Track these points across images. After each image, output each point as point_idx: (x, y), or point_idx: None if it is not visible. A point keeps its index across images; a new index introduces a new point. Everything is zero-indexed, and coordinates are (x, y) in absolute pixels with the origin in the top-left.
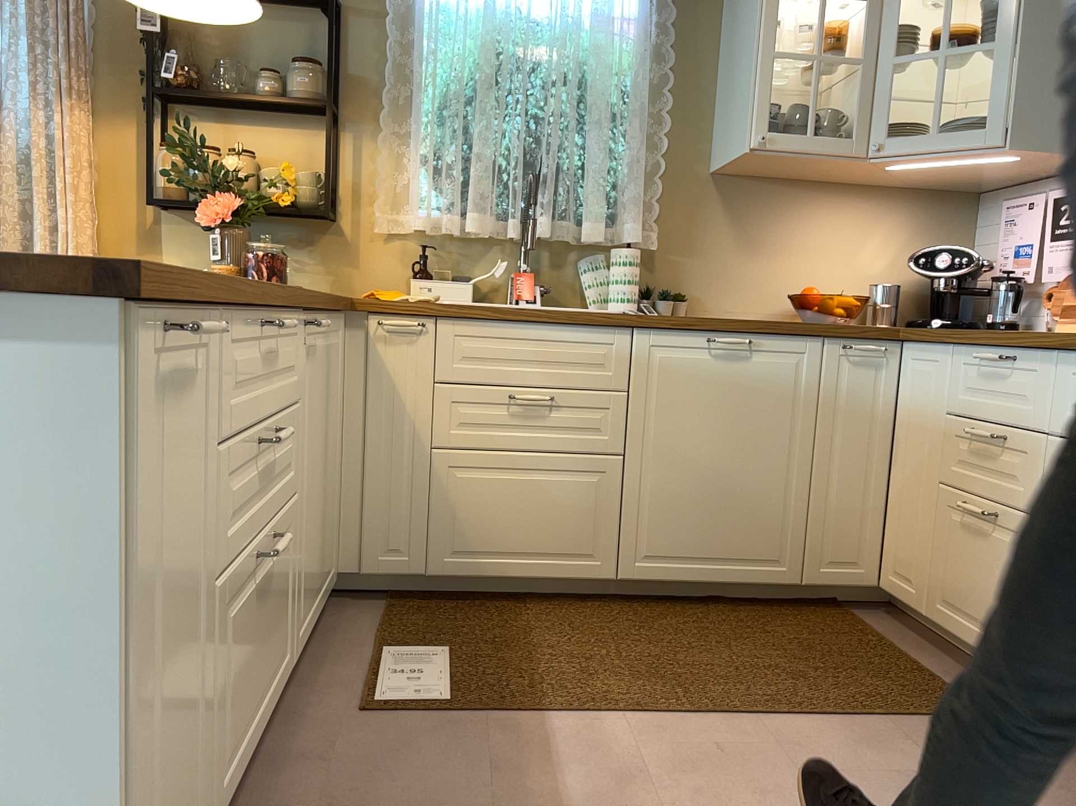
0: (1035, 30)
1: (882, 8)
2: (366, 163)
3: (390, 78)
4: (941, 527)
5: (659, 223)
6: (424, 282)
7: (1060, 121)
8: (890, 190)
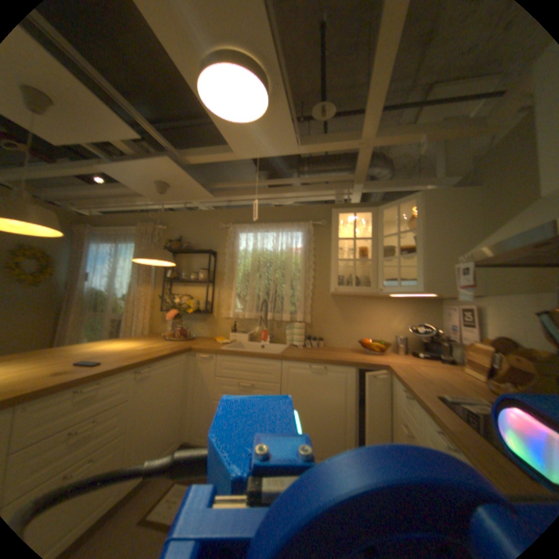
0: (432, 249)
1: (378, 241)
2: (221, 297)
3: (228, 272)
4: None
5: (313, 314)
6: (234, 334)
7: (449, 282)
8: (402, 300)
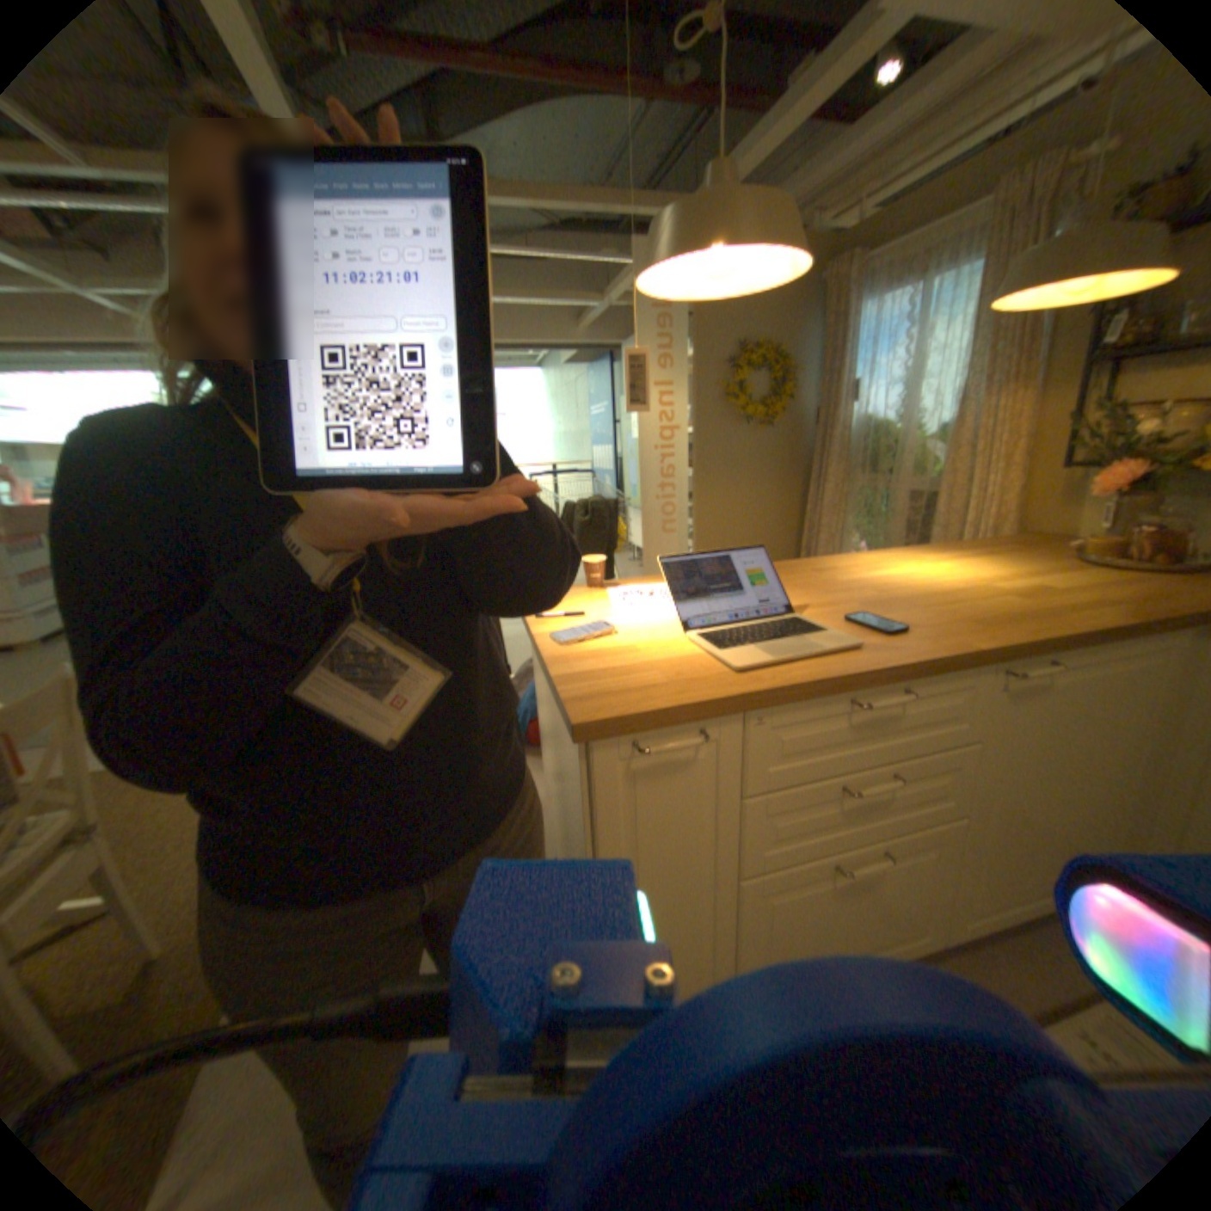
0: None
1: None
2: None
3: None
4: None
5: None
6: None
7: None
8: None
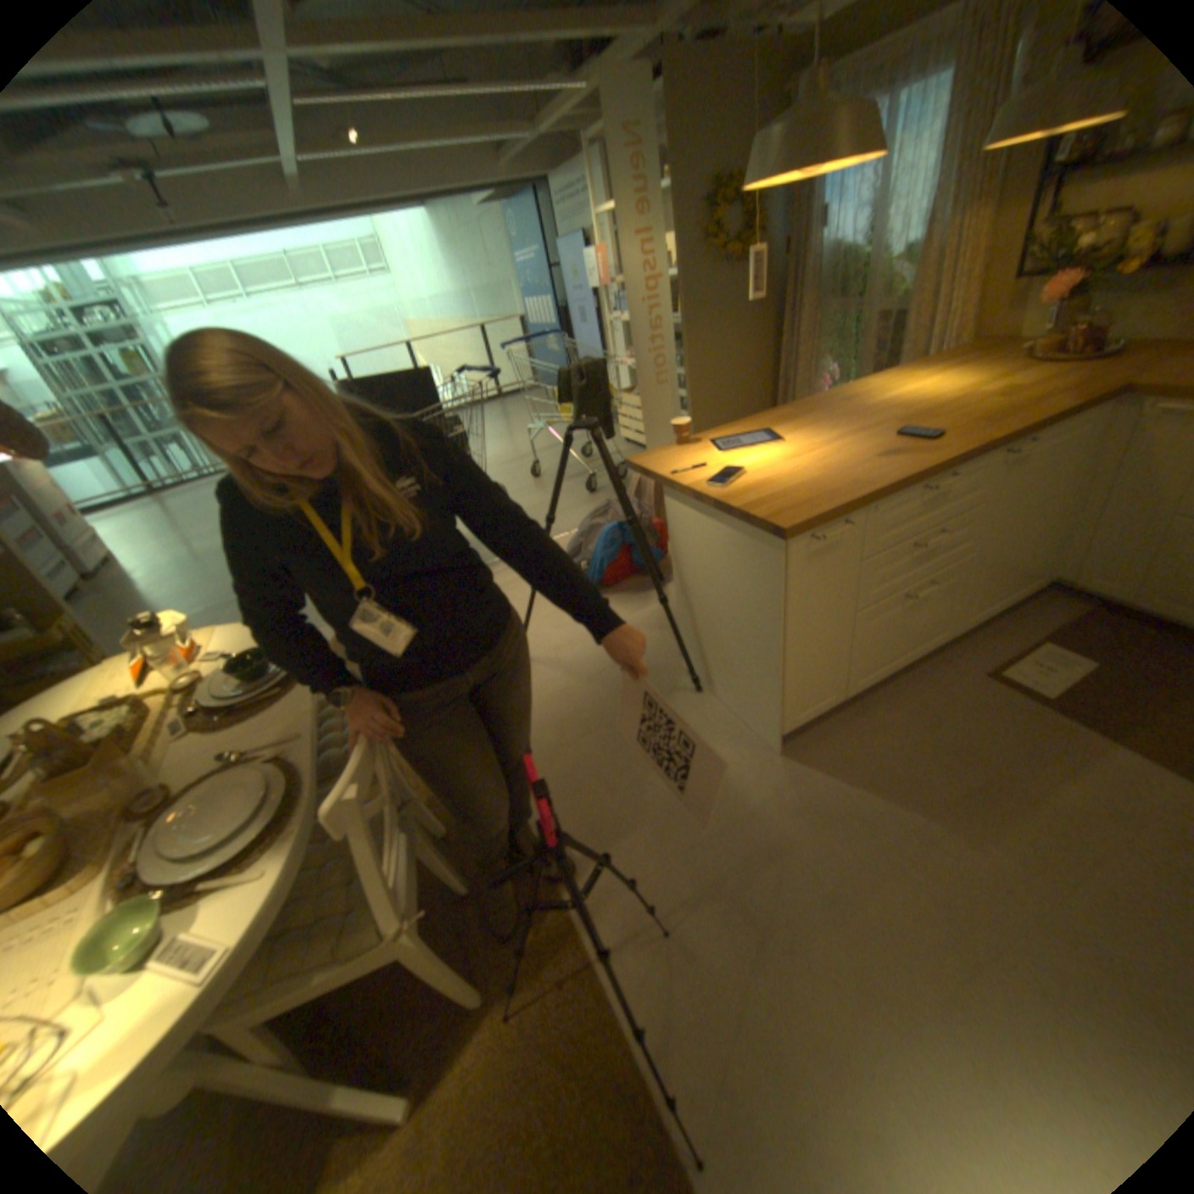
0: None
1: None
2: None
3: None
4: None
5: None
6: None
7: None
8: None
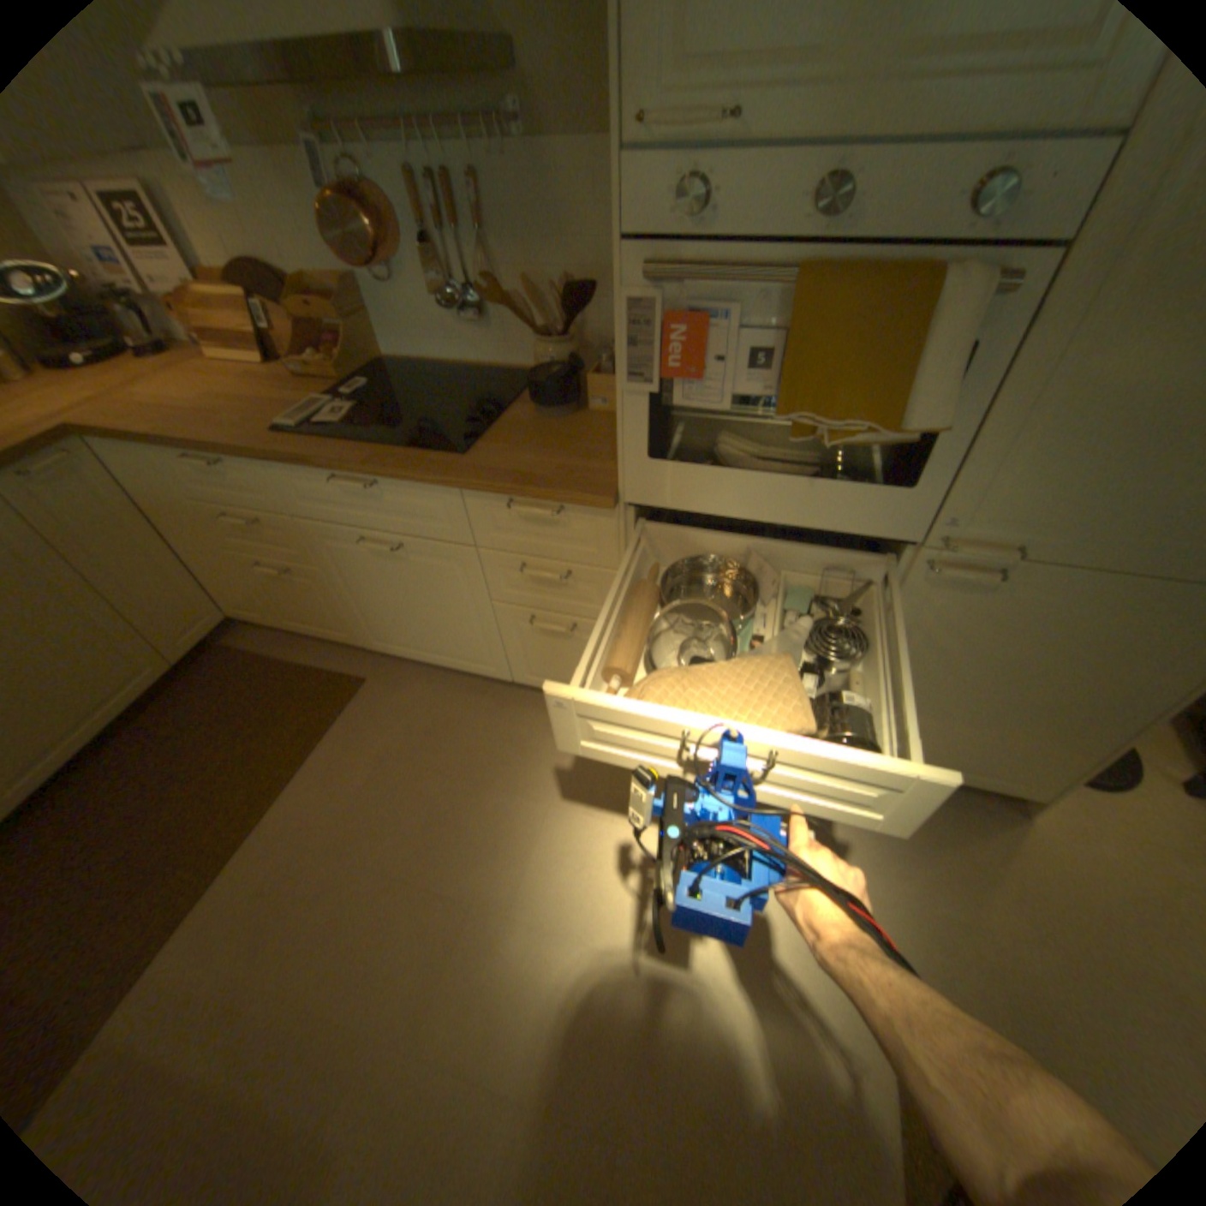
0: None
1: None
2: None
3: None
4: (245, 579)
5: None
6: None
7: None
8: None
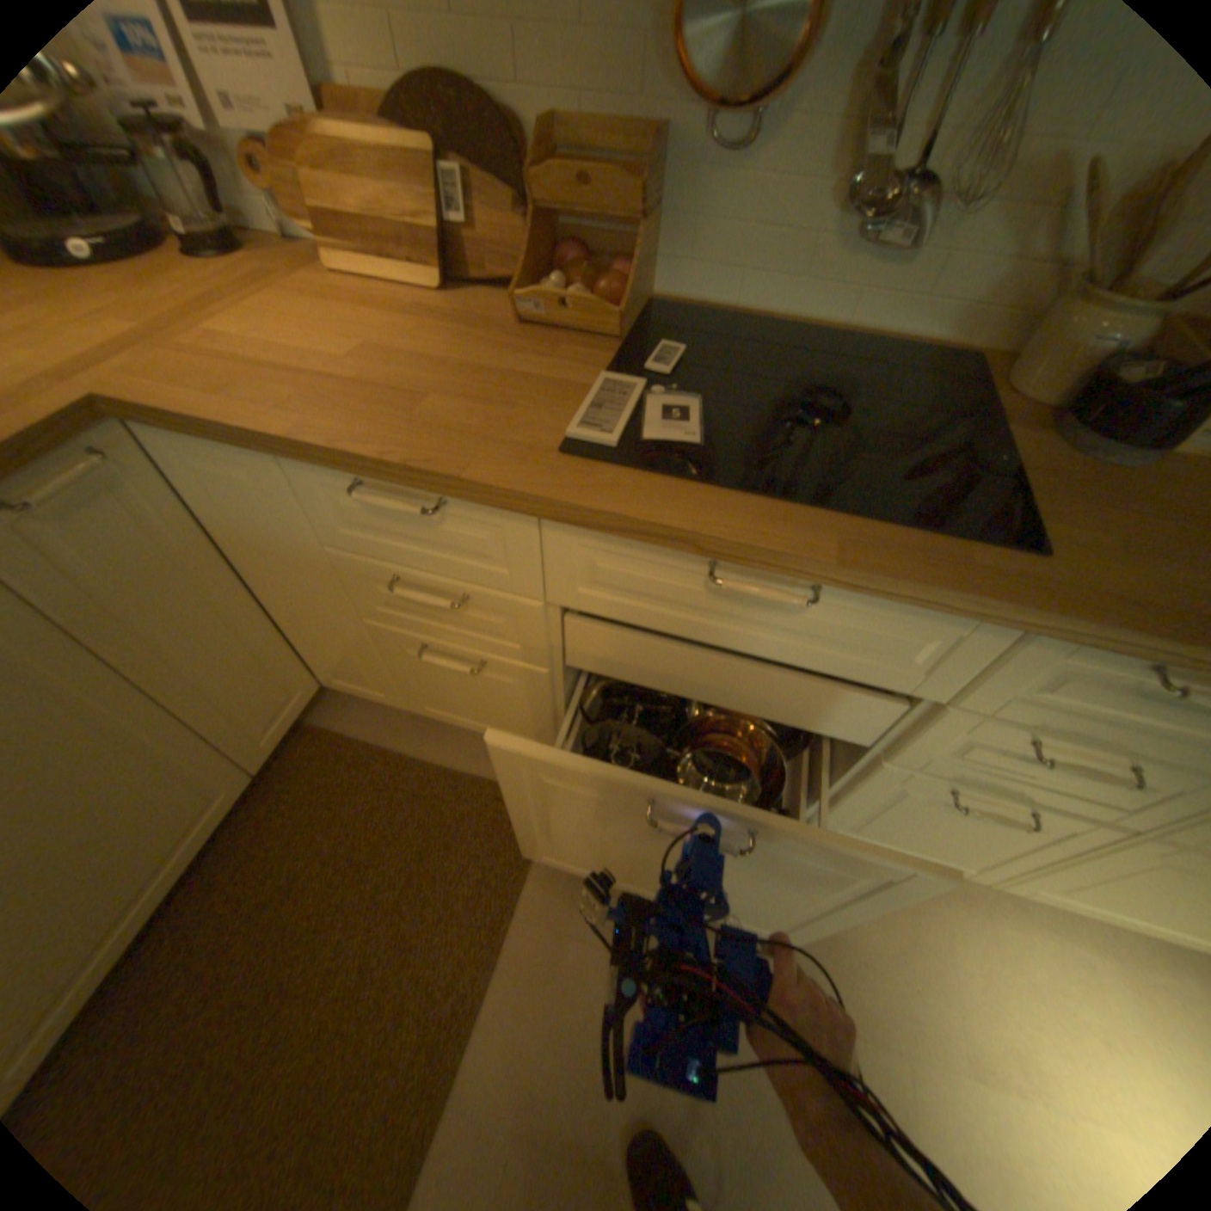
0: None
1: None
2: None
3: None
4: (389, 654)
5: None
6: None
7: None
8: None
